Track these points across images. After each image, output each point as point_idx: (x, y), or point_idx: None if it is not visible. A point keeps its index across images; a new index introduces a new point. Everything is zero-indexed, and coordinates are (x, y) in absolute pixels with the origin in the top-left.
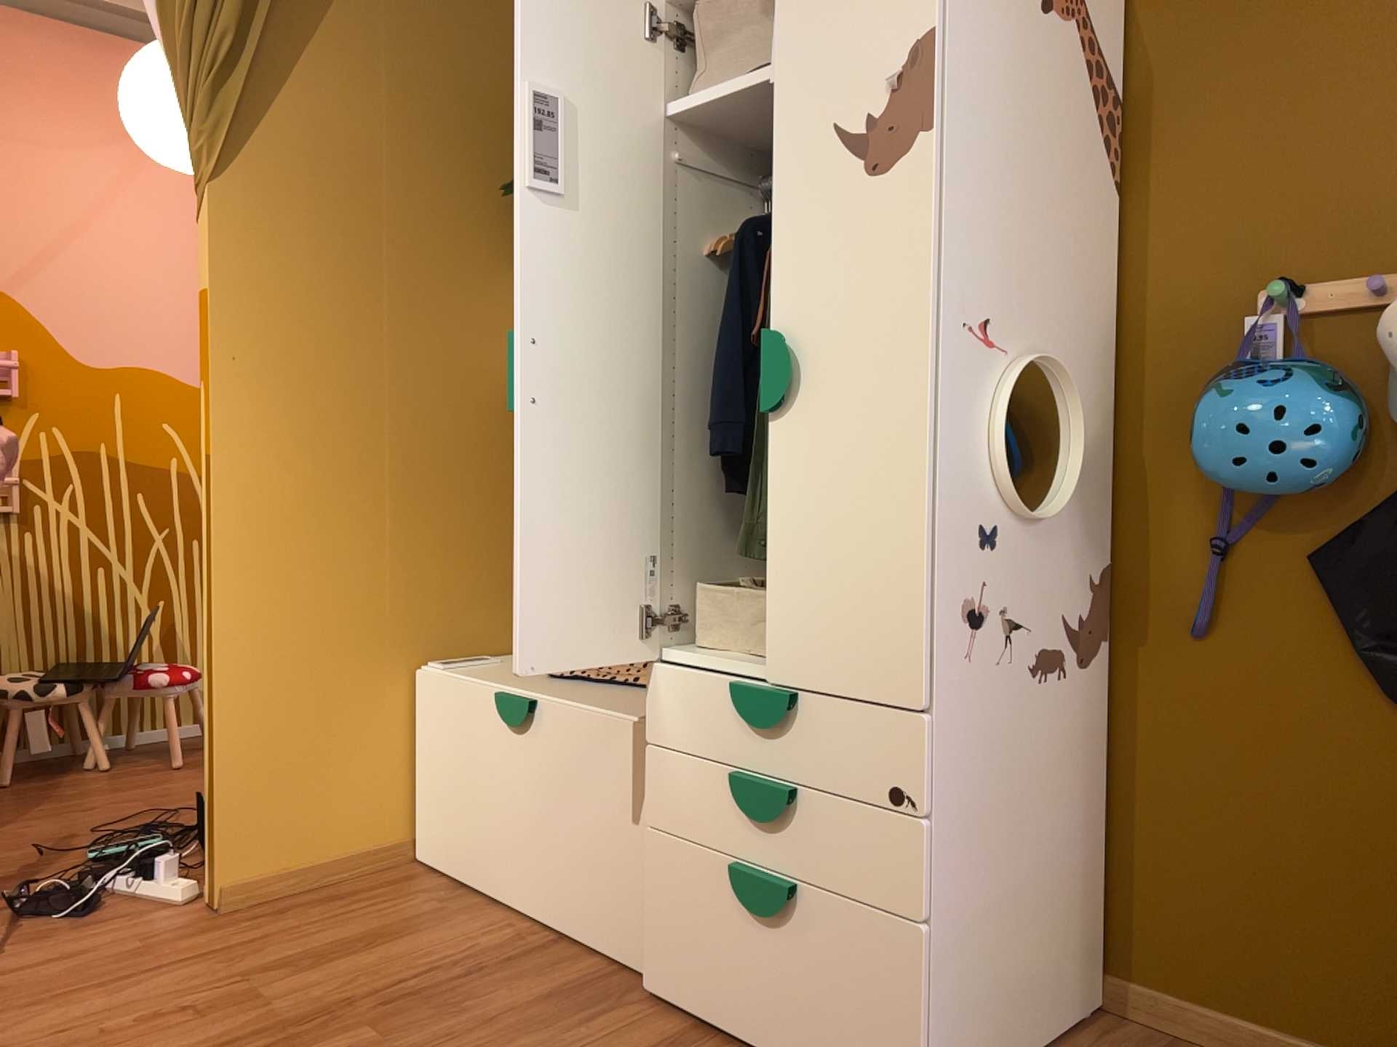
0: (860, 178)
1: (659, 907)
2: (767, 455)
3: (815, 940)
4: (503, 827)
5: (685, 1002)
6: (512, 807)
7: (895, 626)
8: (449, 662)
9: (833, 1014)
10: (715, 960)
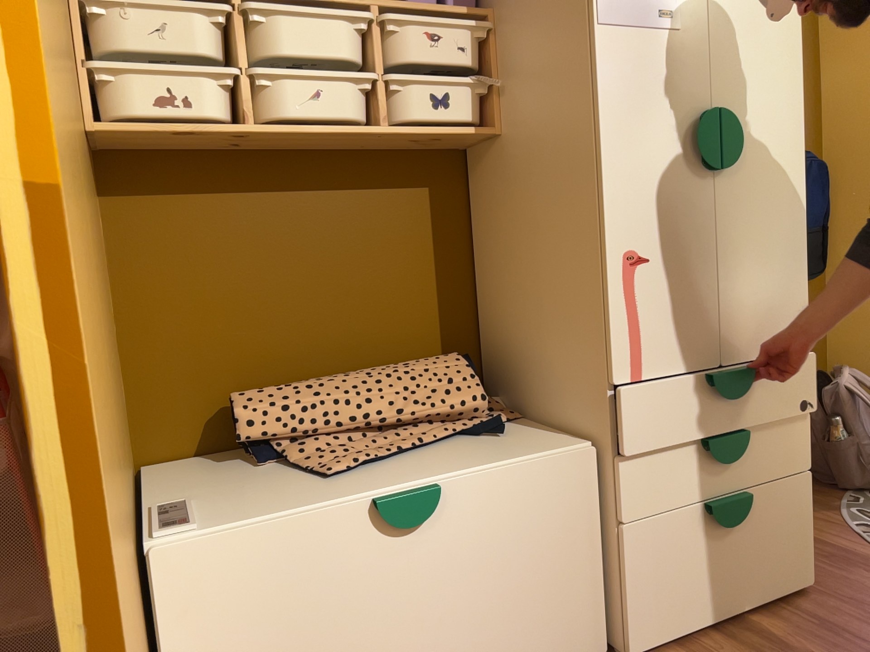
0: (764, 19)
1: (644, 579)
2: (715, 203)
3: (758, 518)
4: (390, 651)
5: (671, 632)
6: (404, 621)
7: (795, 304)
8: (164, 525)
9: (770, 554)
10: (693, 583)
